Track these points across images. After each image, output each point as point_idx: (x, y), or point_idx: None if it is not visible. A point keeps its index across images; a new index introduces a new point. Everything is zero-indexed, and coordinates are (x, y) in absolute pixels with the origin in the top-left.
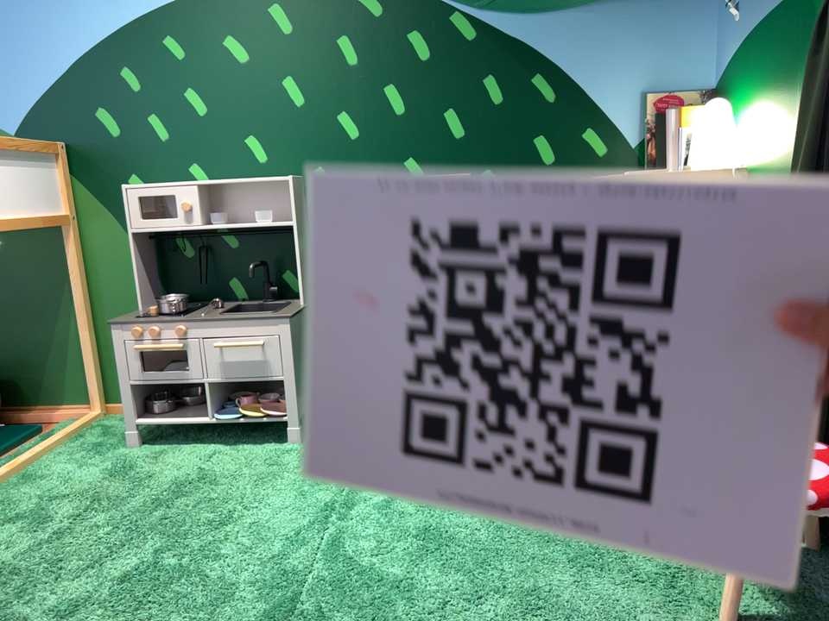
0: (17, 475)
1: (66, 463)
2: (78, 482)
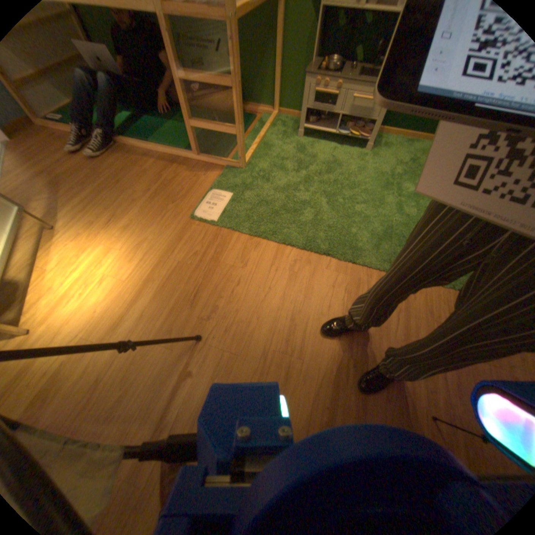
0: (261, 142)
1: (276, 139)
2: (286, 151)
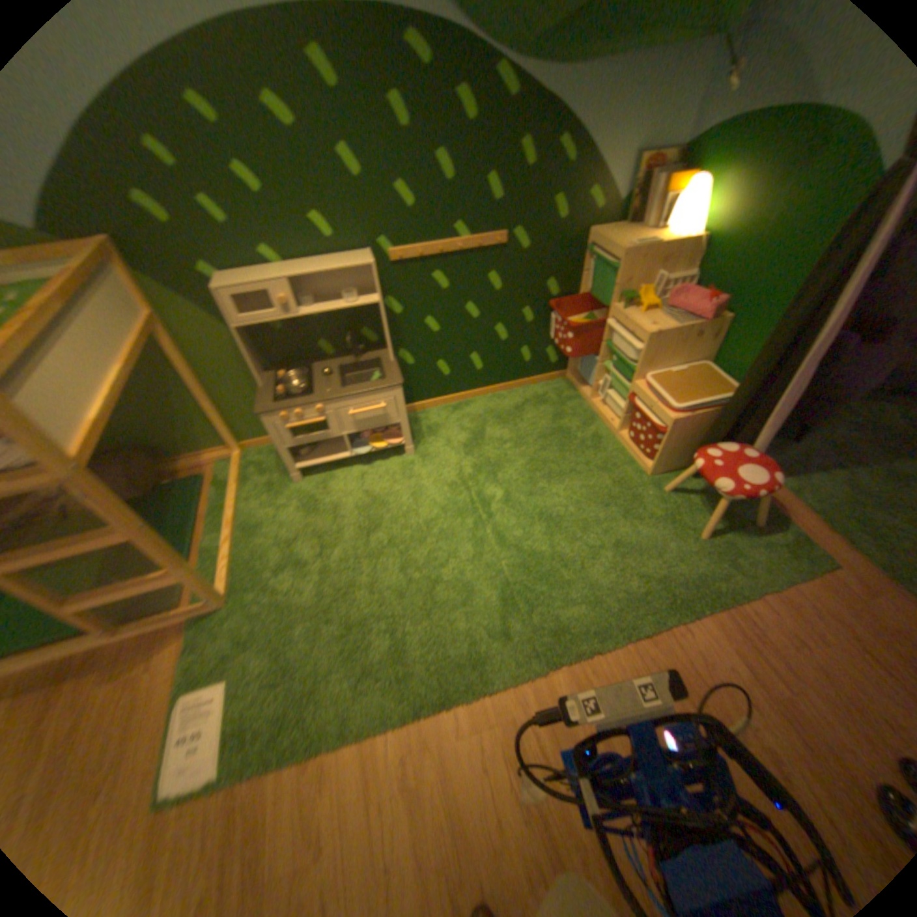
0: (238, 528)
1: (262, 506)
2: (289, 523)
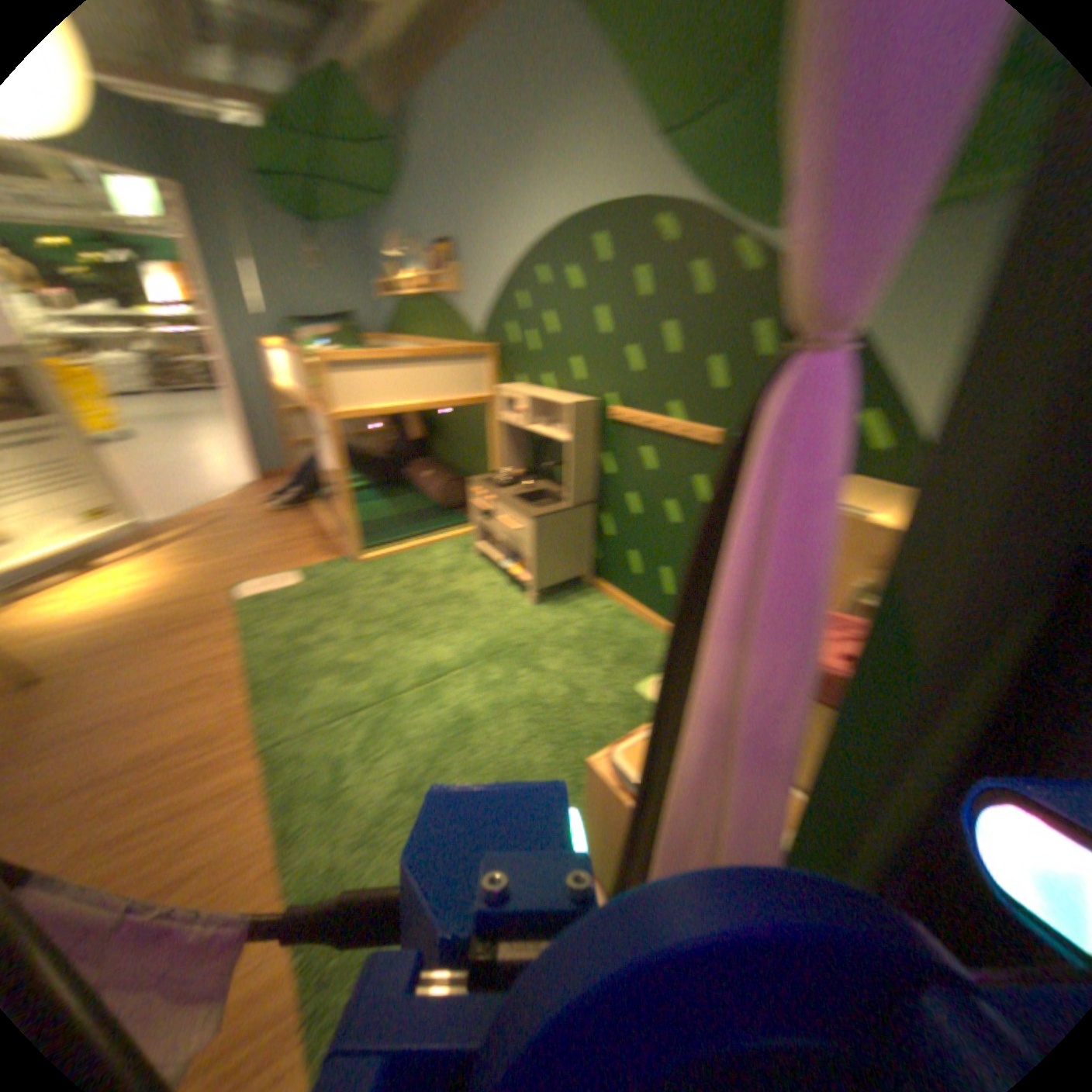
0: (420, 548)
1: (443, 551)
2: (429, 566)
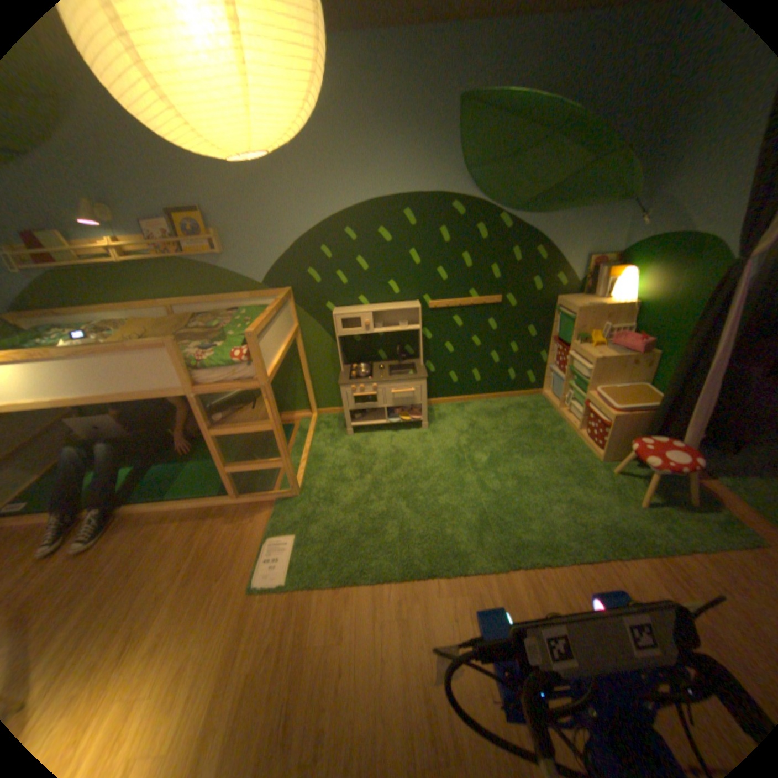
0: (310, 456)
1: (326, 447)
2: (341, 458)
